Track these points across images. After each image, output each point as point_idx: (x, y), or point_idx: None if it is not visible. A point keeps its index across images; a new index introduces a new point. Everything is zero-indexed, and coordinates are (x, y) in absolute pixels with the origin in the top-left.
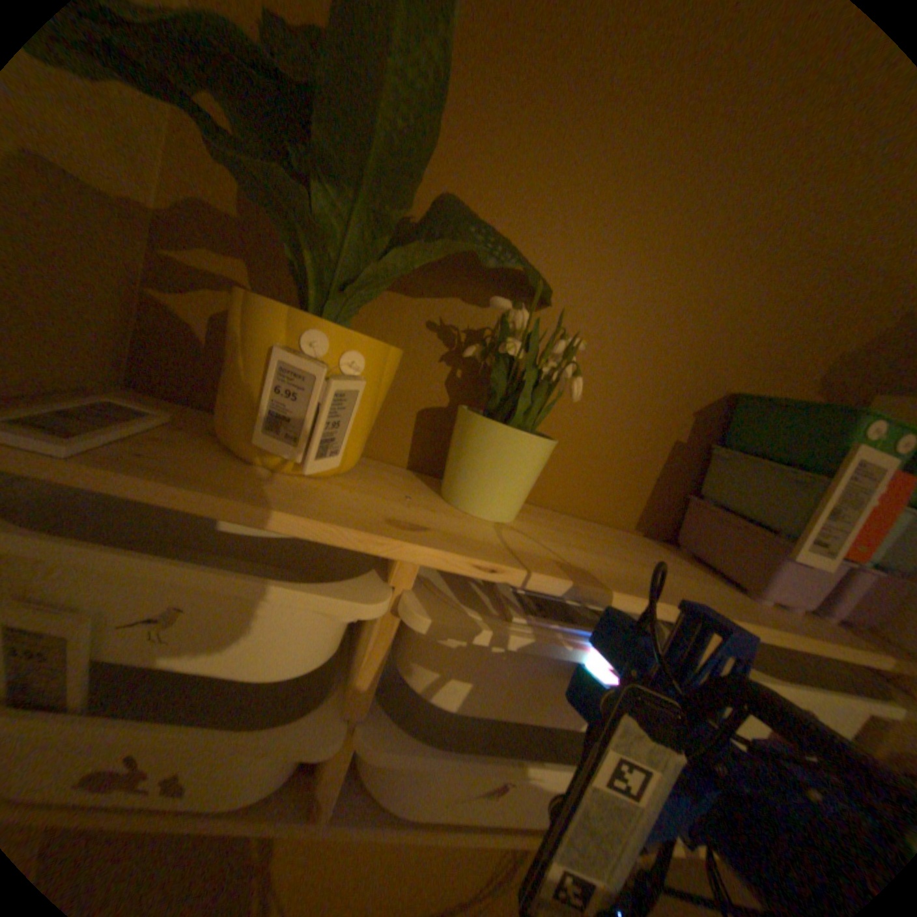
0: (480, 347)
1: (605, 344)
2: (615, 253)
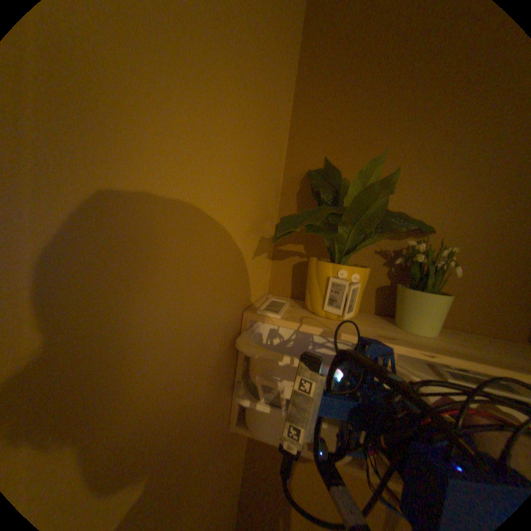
0: (404, 258)
1: (476, 242)
2: (469, 200)
